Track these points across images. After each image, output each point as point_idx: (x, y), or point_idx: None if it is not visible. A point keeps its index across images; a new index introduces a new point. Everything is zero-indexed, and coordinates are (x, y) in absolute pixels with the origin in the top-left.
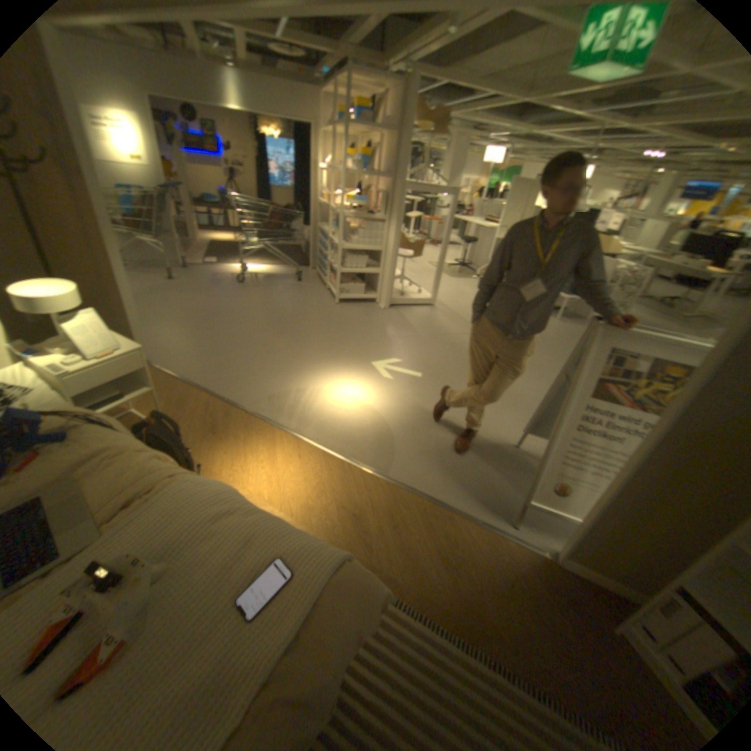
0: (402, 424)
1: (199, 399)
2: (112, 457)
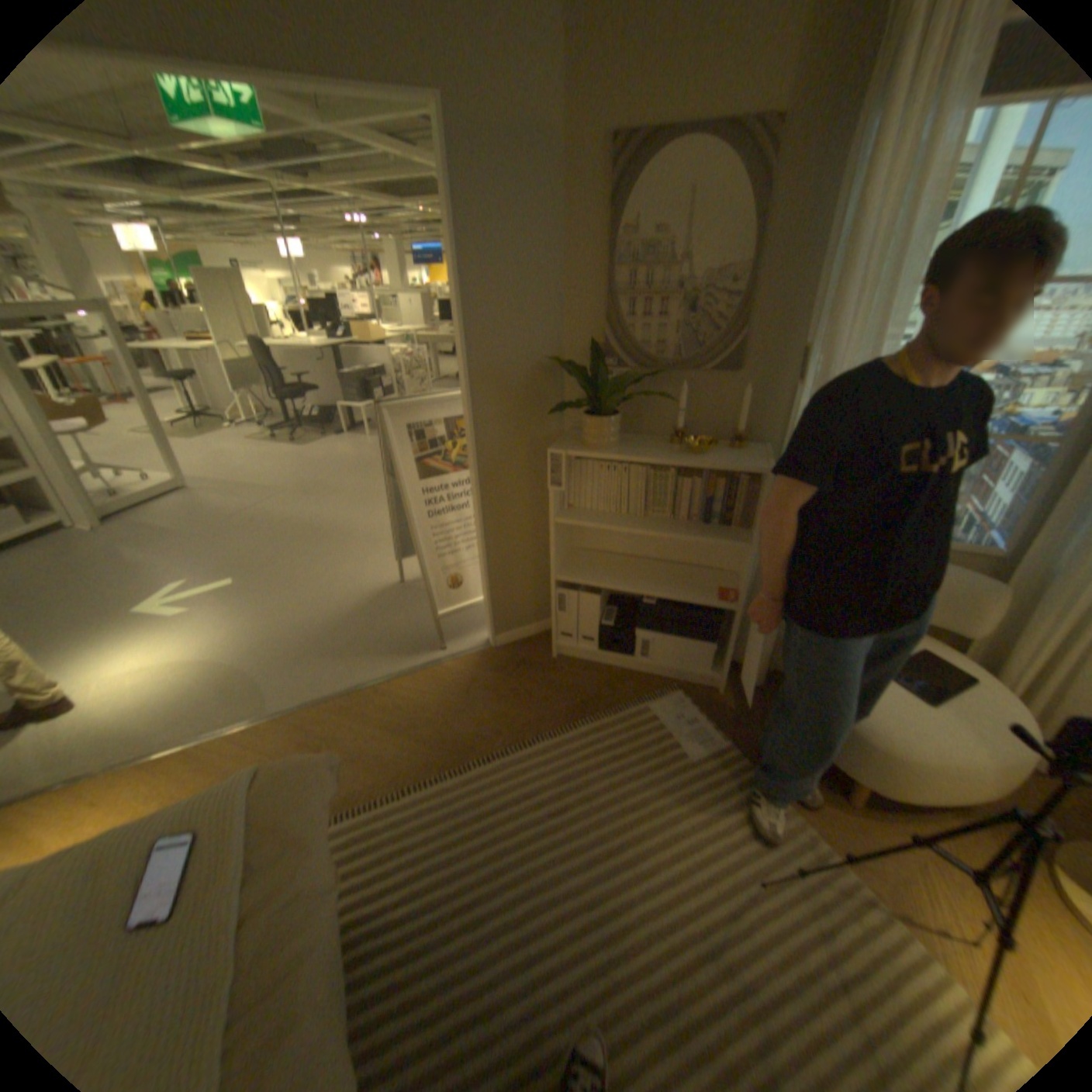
0: (247, 648)
1: None
2: None
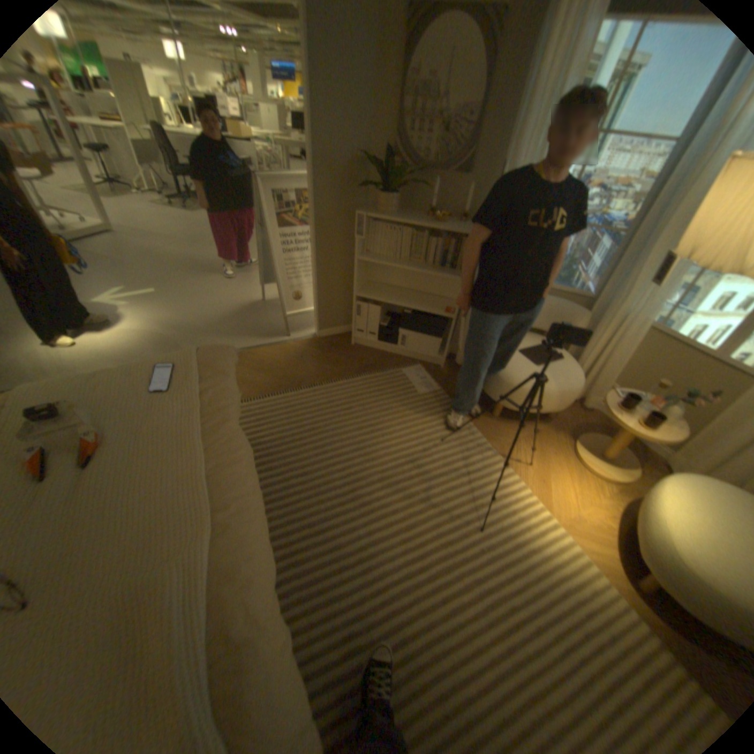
0: (168, 326)
1: None
2: None
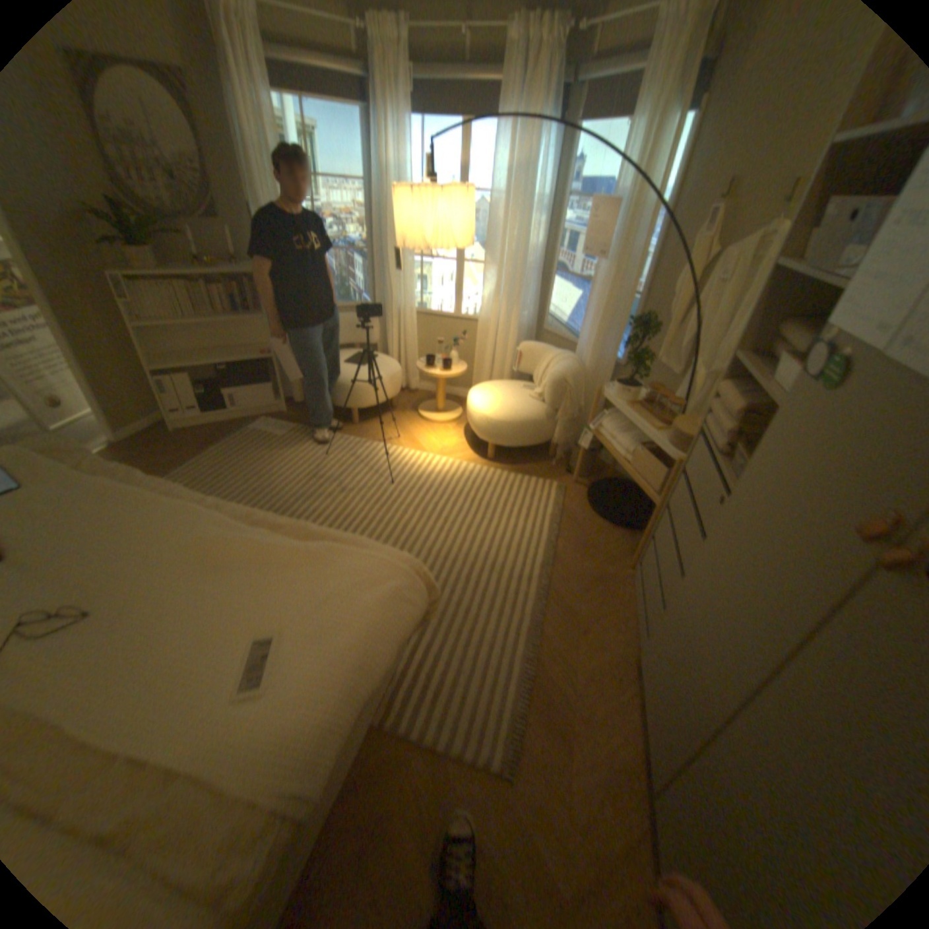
0: None
1: None
2: None
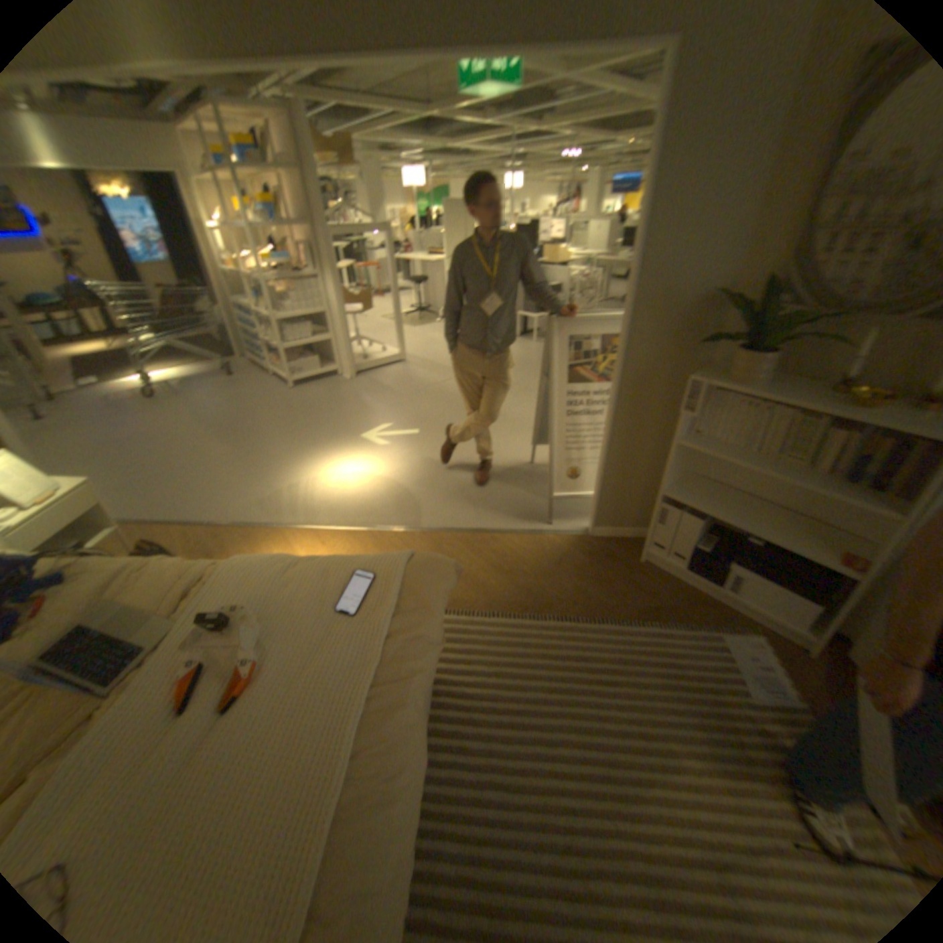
0: (417, 480)
1: (169, 535)
2: (135, 572)
